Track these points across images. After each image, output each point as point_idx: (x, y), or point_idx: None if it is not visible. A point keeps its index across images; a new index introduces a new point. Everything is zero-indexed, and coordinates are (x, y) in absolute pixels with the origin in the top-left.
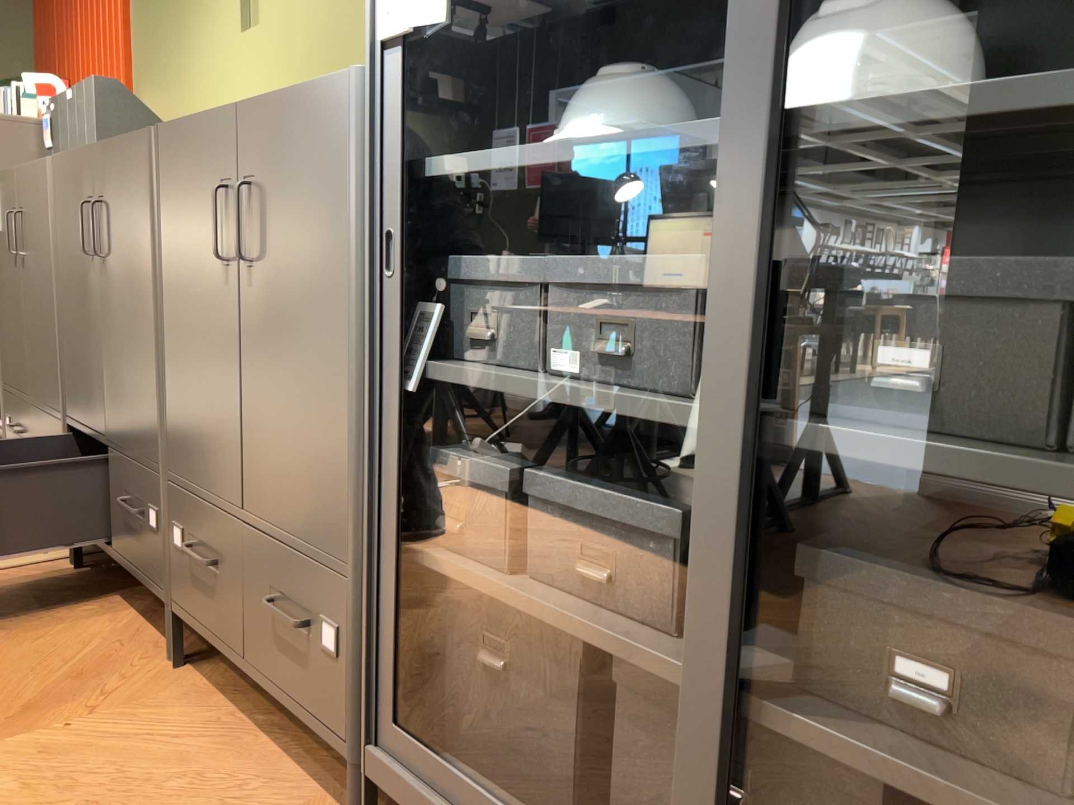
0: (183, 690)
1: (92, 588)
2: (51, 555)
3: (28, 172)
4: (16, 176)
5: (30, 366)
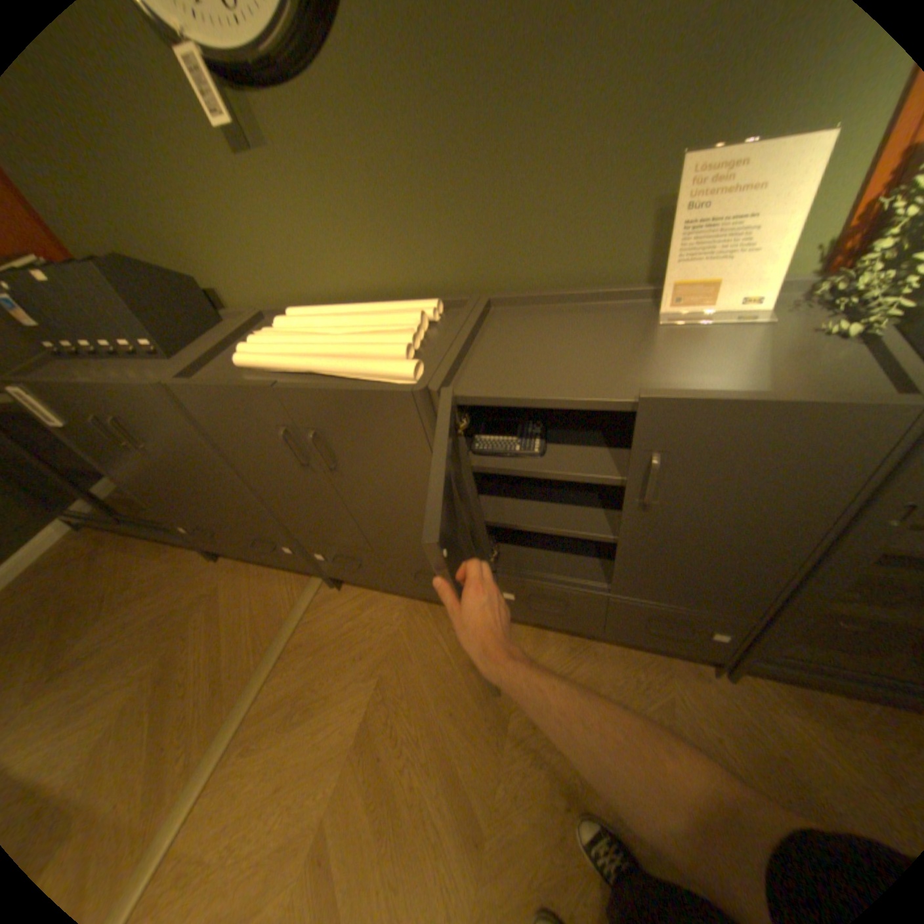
0: (525, 639)
1: (371, 599)
2: (311, 590)
3: (102, 389)
4: (70, 388)
5: (204, 508)
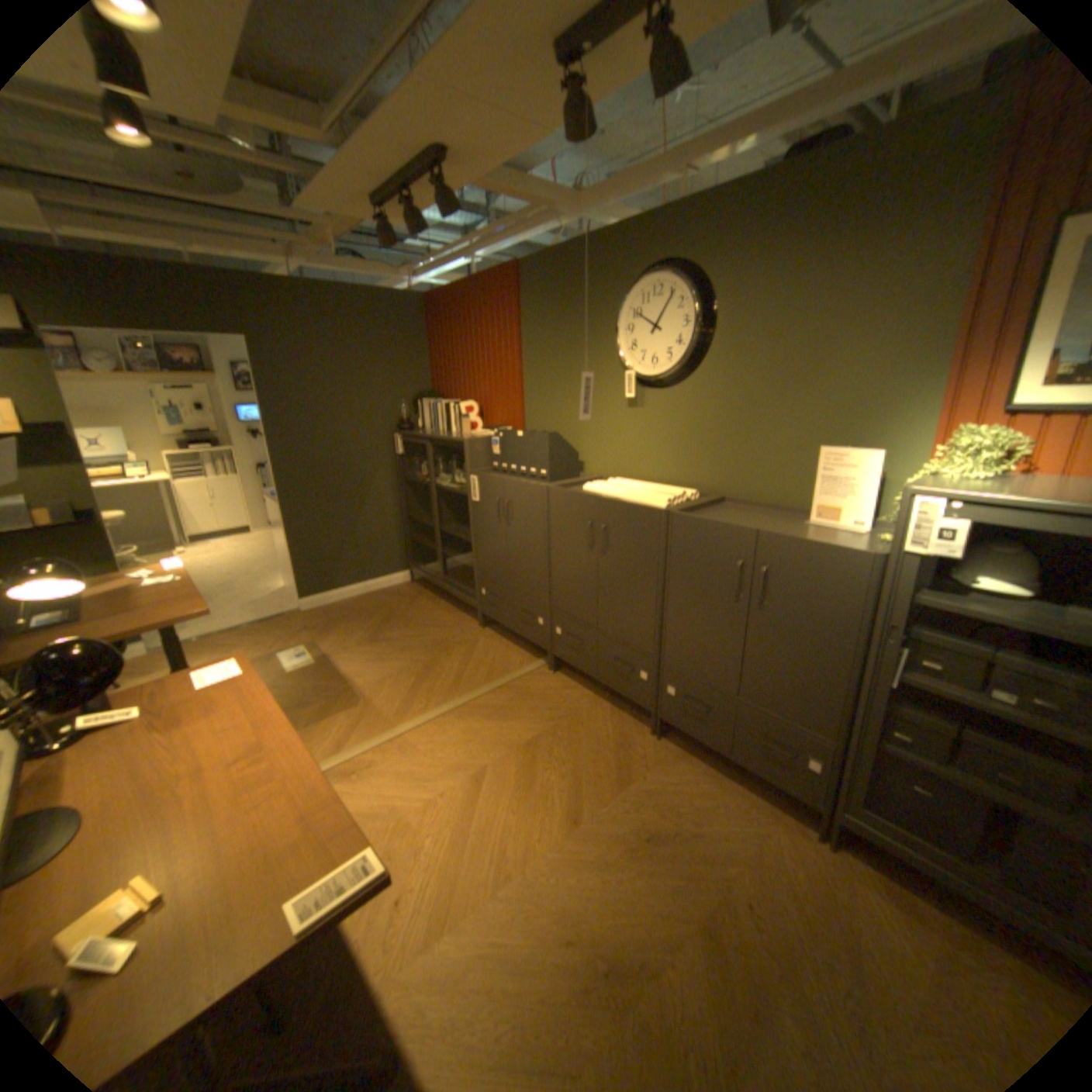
0: (672, 753)
1: (573, 687)
2: (536, 665)
3: (517, 484)
4: (502, 481)
5: (512, 573)
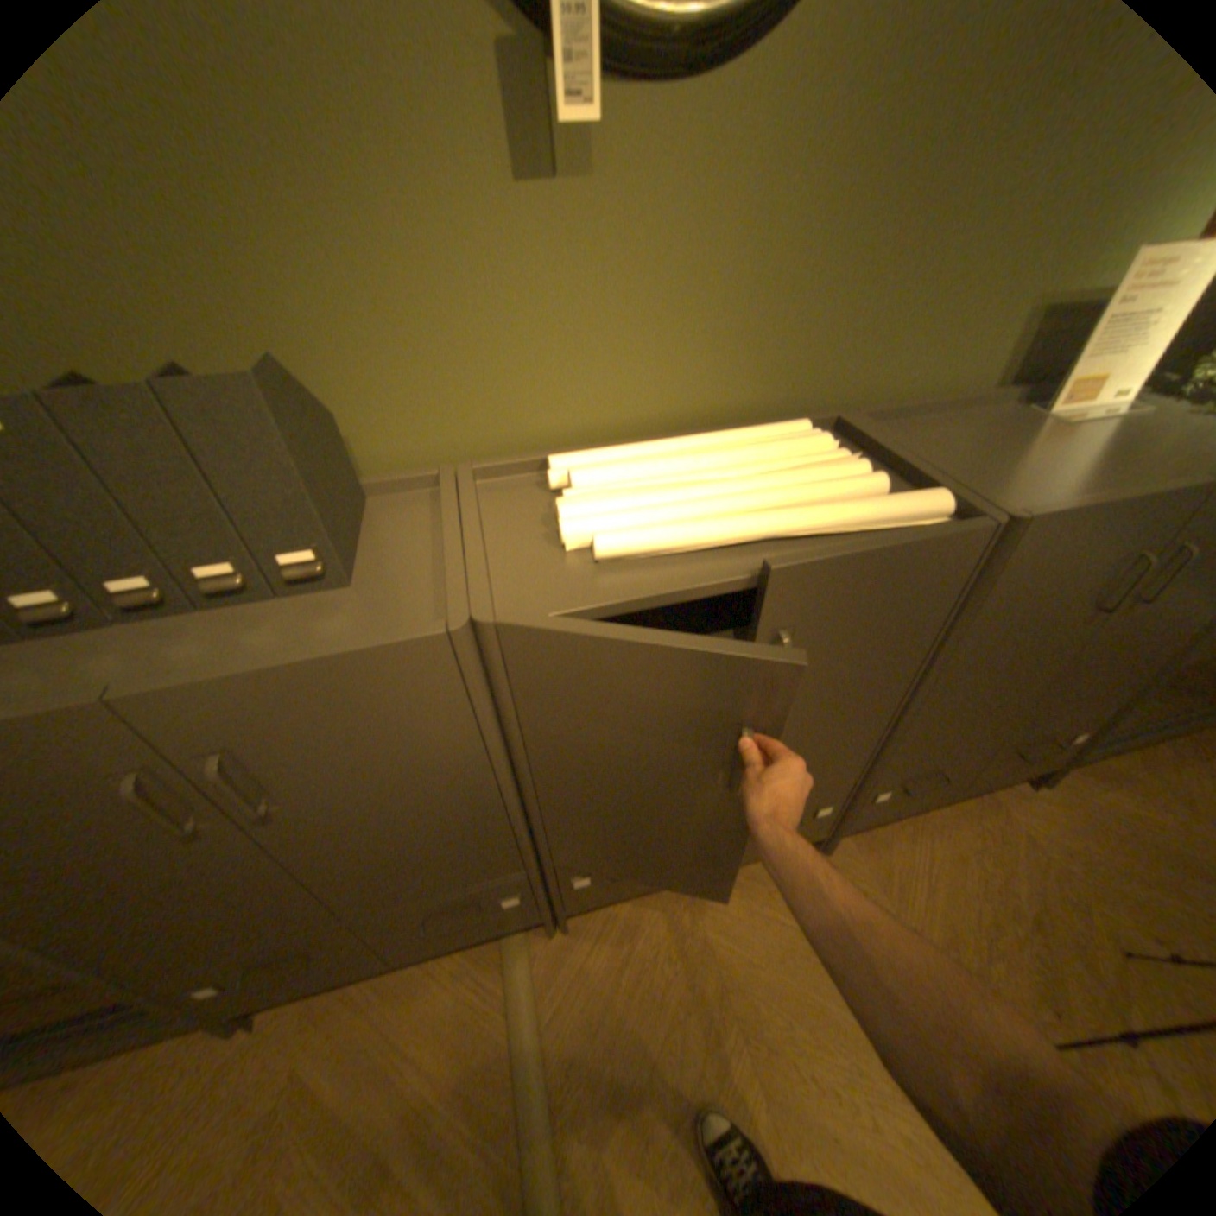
0: (861, 851)
1: (632, 915)
2: (521, 958)
3: (256, 680)
4: (106, 710)
5: (347, 896)
